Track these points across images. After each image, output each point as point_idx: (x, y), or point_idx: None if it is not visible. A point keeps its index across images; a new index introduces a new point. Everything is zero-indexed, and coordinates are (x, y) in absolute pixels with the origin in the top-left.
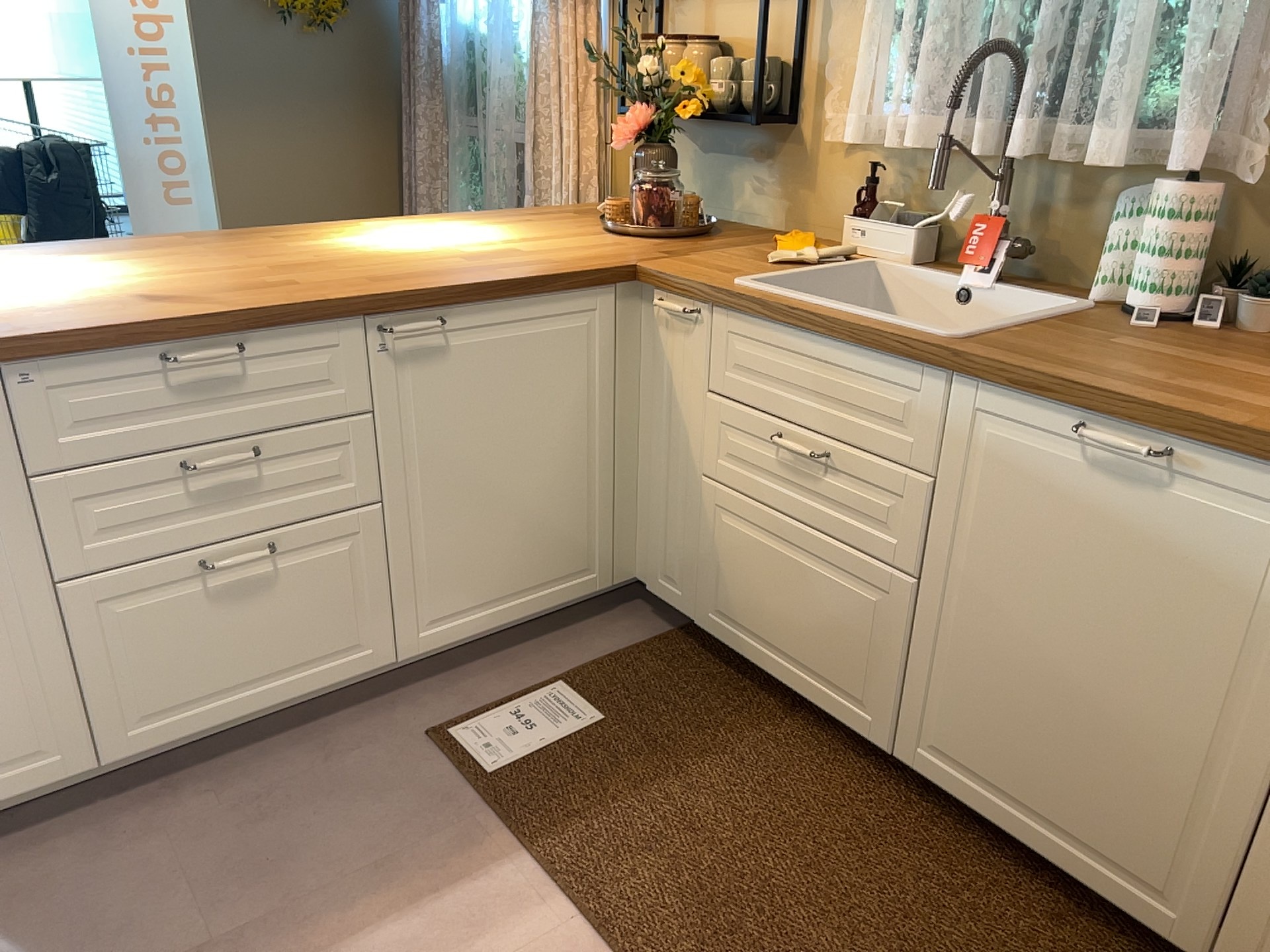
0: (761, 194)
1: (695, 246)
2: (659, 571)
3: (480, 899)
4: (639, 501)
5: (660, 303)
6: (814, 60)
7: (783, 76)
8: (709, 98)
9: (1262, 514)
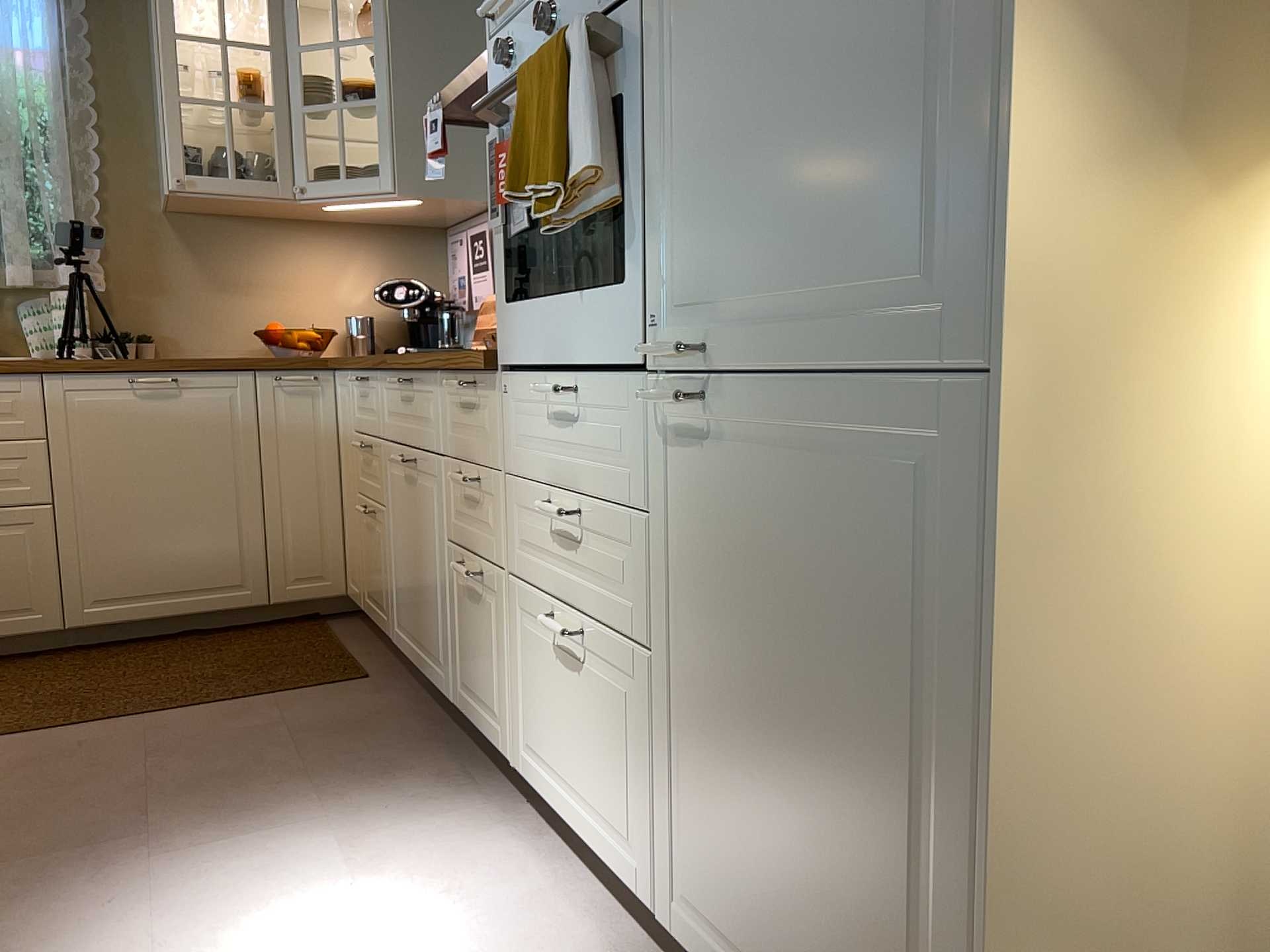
0: None
1: None
2: None
3: None
4: None
5: None
6: None
7: None
8: None
9: (219, 392)
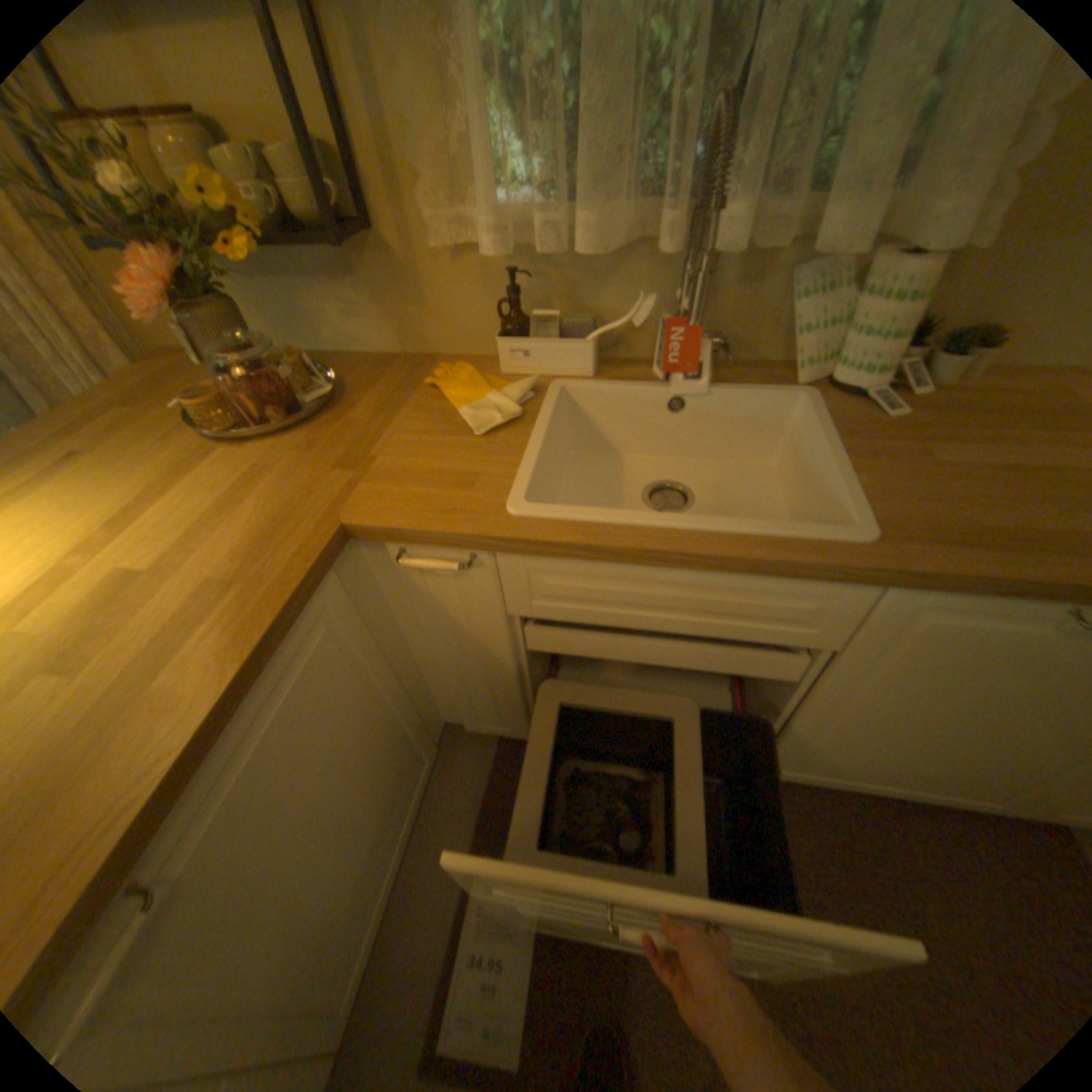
0: (356, 315)
1: (354, 428)
2: (478, 721)
3: None
4: (431, 685)
5: (414, 563)
6: (367, 125)
7: (325, 154)
8: (253, 212)
9: None
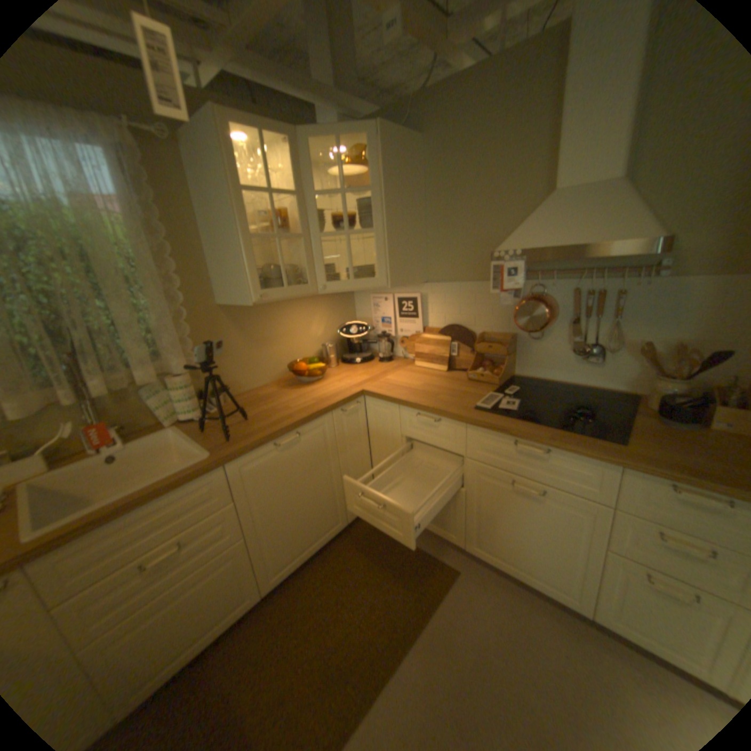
0: None
1: None
2: None
3: None
4: None
5: None
6: None
7: None
8: None
9: (318, 429)
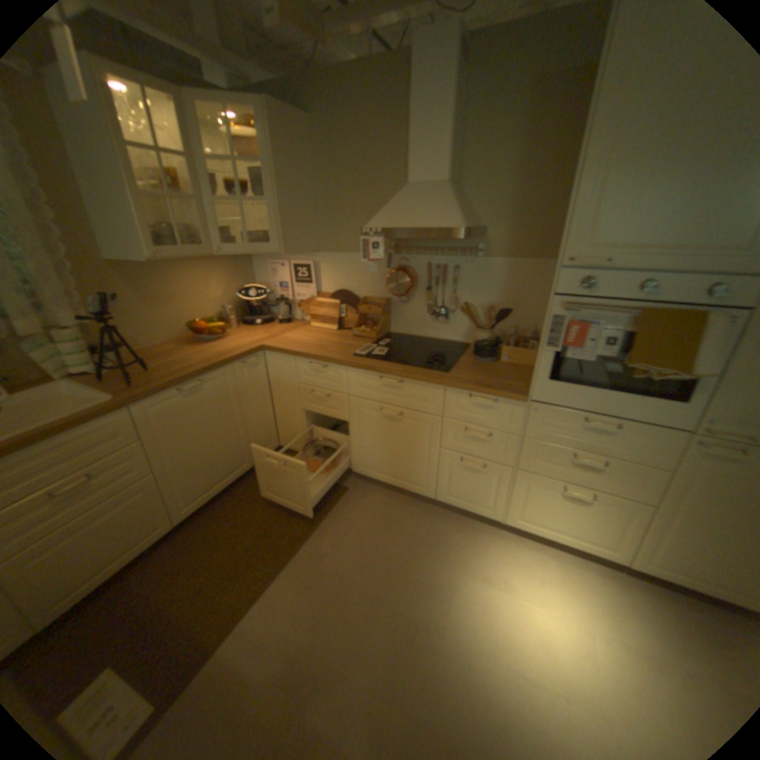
0: None
1: None
2: None
3: (242, 658)
4: None
5: None
6: None
7: None
8: None
9: (219, 379)
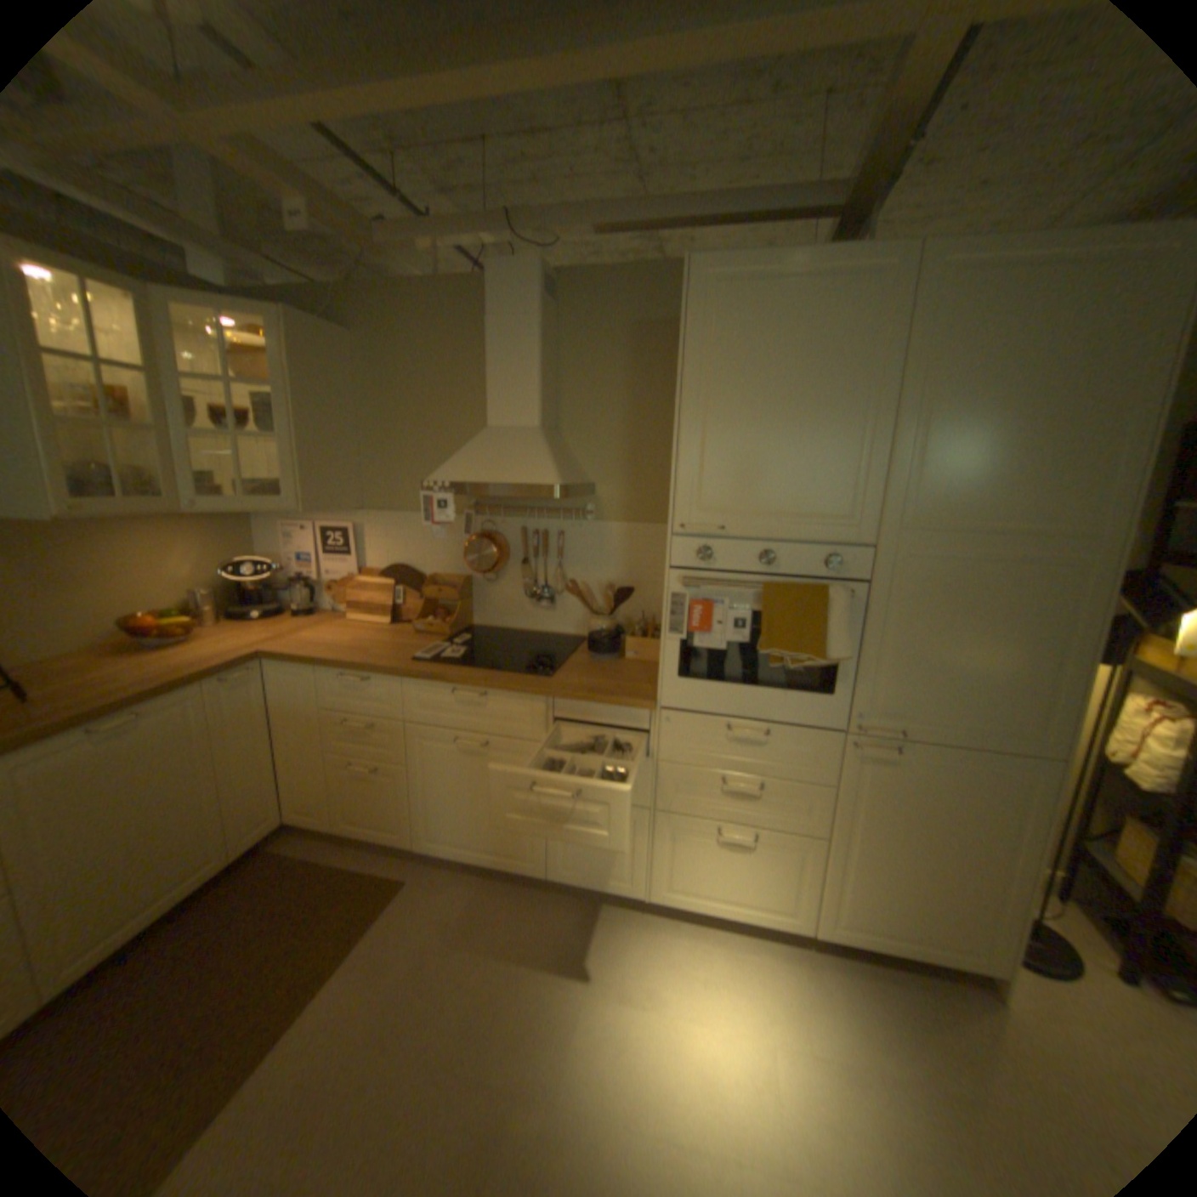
0: None
1: None
2: None
3: None
4: None
5: None
6: None
7: None
8: None
9: (174, 709)
